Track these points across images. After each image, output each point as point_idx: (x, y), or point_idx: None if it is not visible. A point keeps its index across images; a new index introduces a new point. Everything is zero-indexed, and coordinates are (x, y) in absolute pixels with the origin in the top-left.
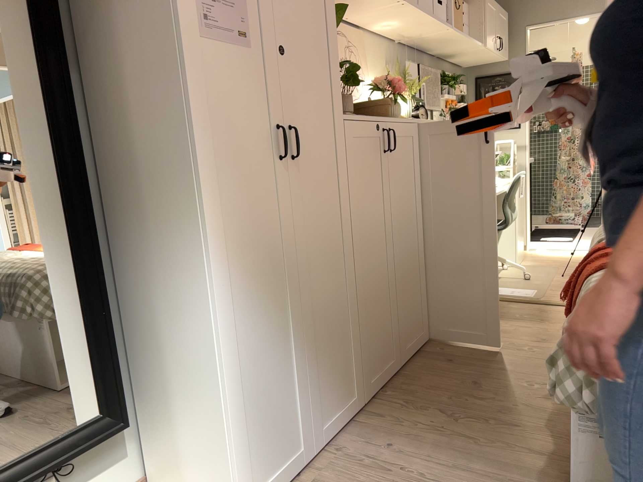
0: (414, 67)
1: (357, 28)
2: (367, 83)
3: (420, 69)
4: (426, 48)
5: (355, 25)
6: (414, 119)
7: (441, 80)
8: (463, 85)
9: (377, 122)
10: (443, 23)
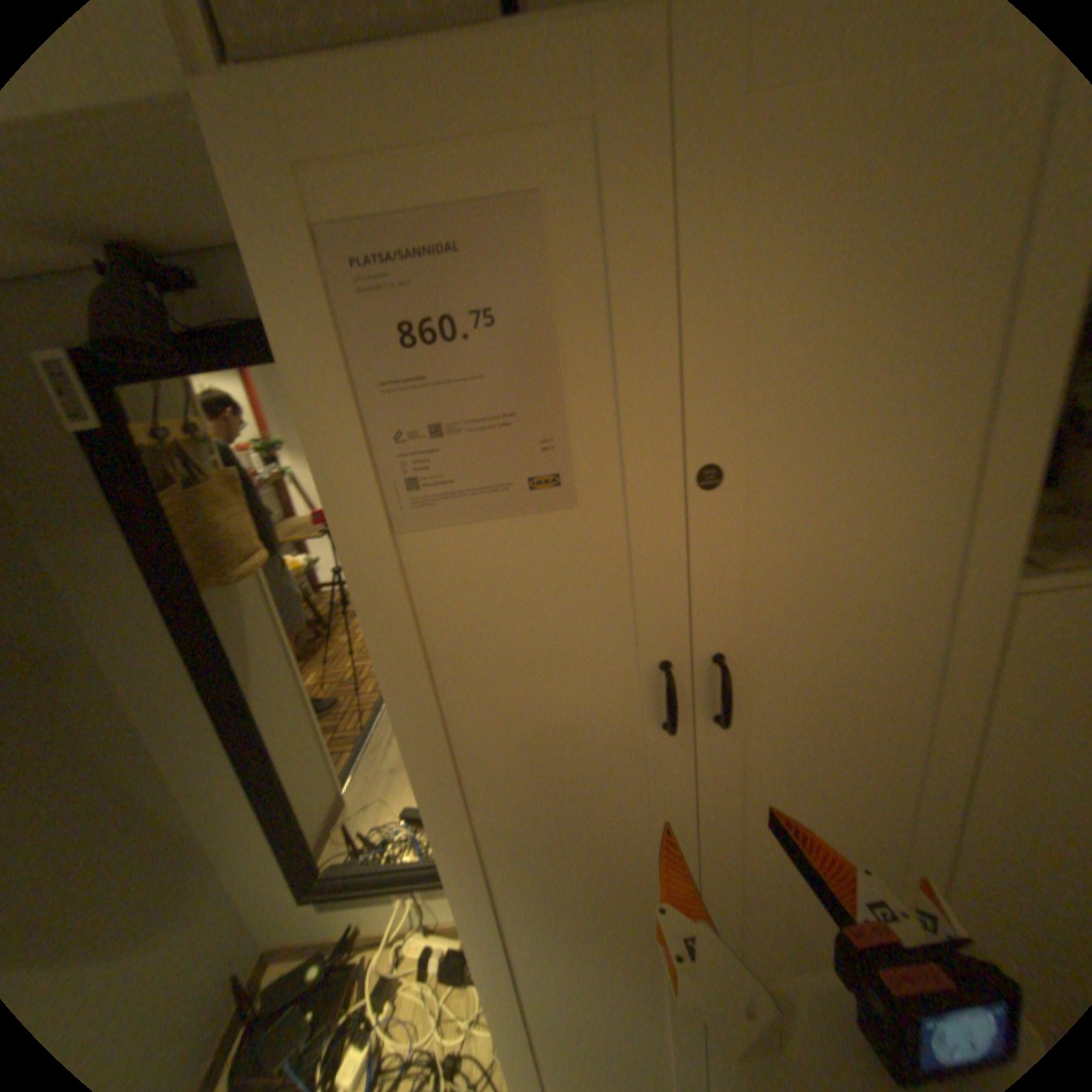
0: None
1: None
2: None
3: None
4: None
5: None
6: None
7: None
8: None
9: None
10: None
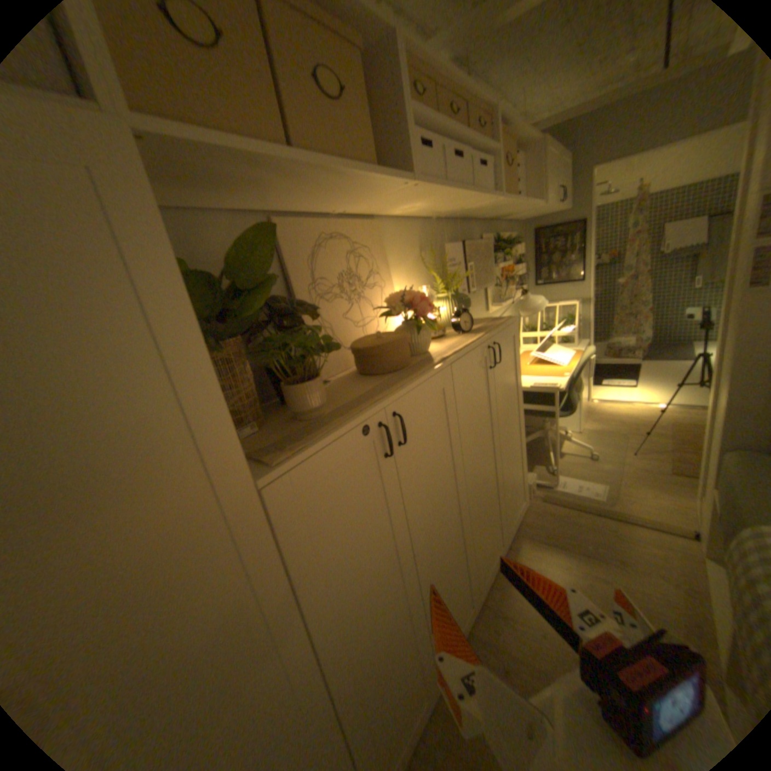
0: (461, 241)
1: (369, 217)
2: (387, 293)
3: (468, 240)
4: (474, 216)
5: (362, 216)
6: (442, 363)
7: (495, 245)
8: (521, 244)
9: (362, 424)
10: (488, 193)
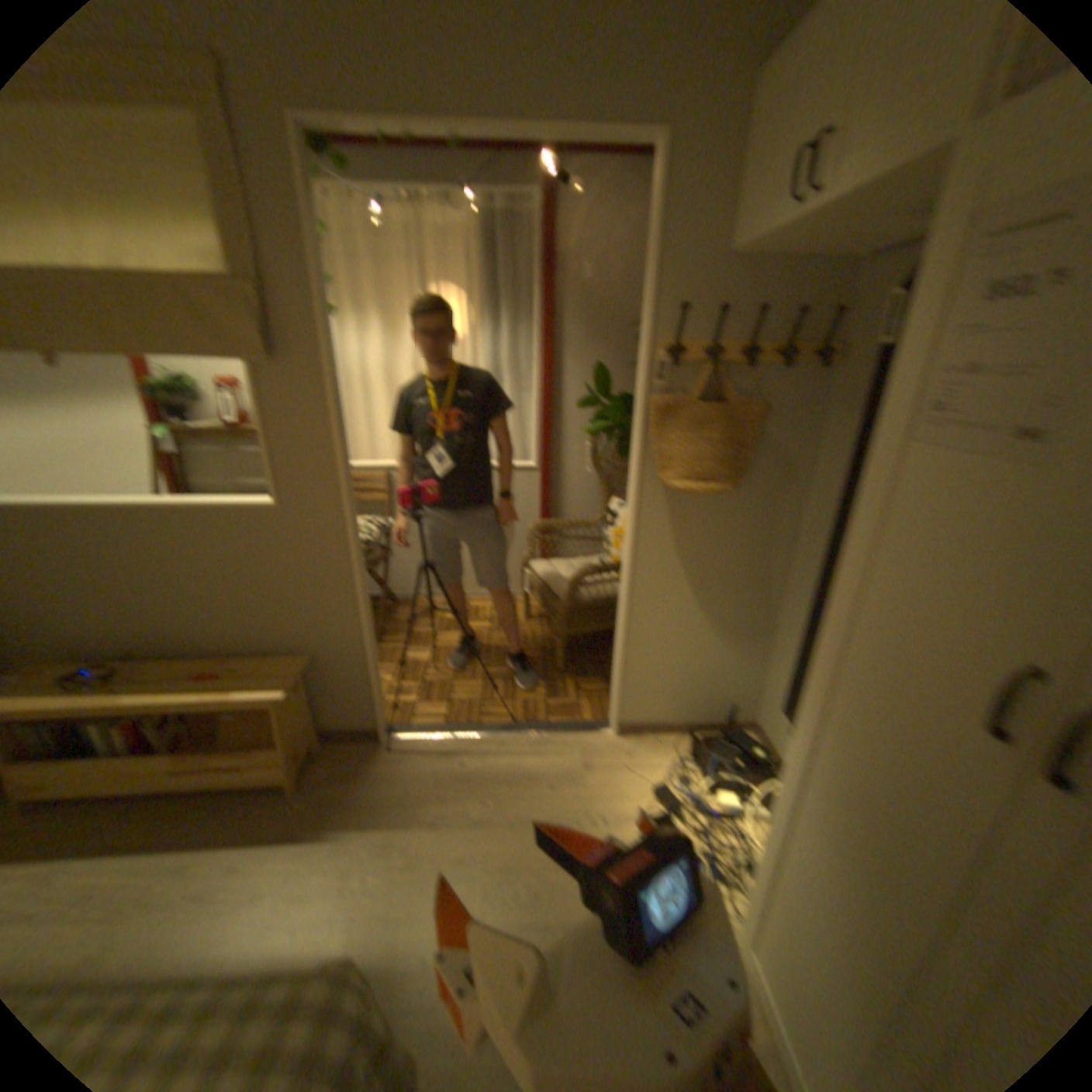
0: None
1: None
2: None
3: None
4: None
5: None
6: None
7: None
8: None
9: None
10: None
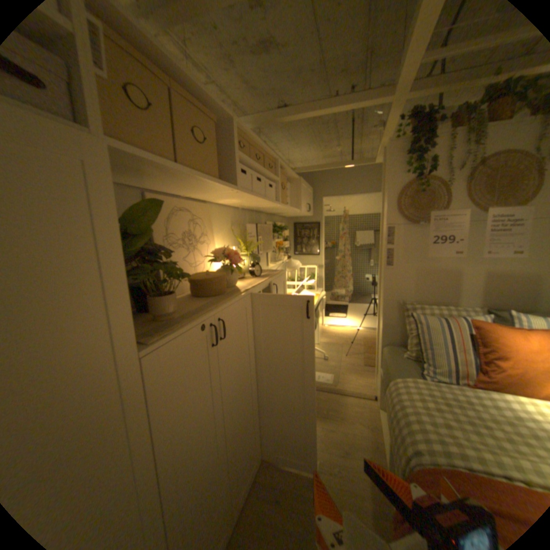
0: (254, 223)
1: (204, 202)
2: (211, 248)
3: (259, 224)
4: (263, 211)
5: (200, 200)
6: (246, 292)
7: (273, 229)
8: (287, 230)
9: (201, 323)
10: (273, 201)
